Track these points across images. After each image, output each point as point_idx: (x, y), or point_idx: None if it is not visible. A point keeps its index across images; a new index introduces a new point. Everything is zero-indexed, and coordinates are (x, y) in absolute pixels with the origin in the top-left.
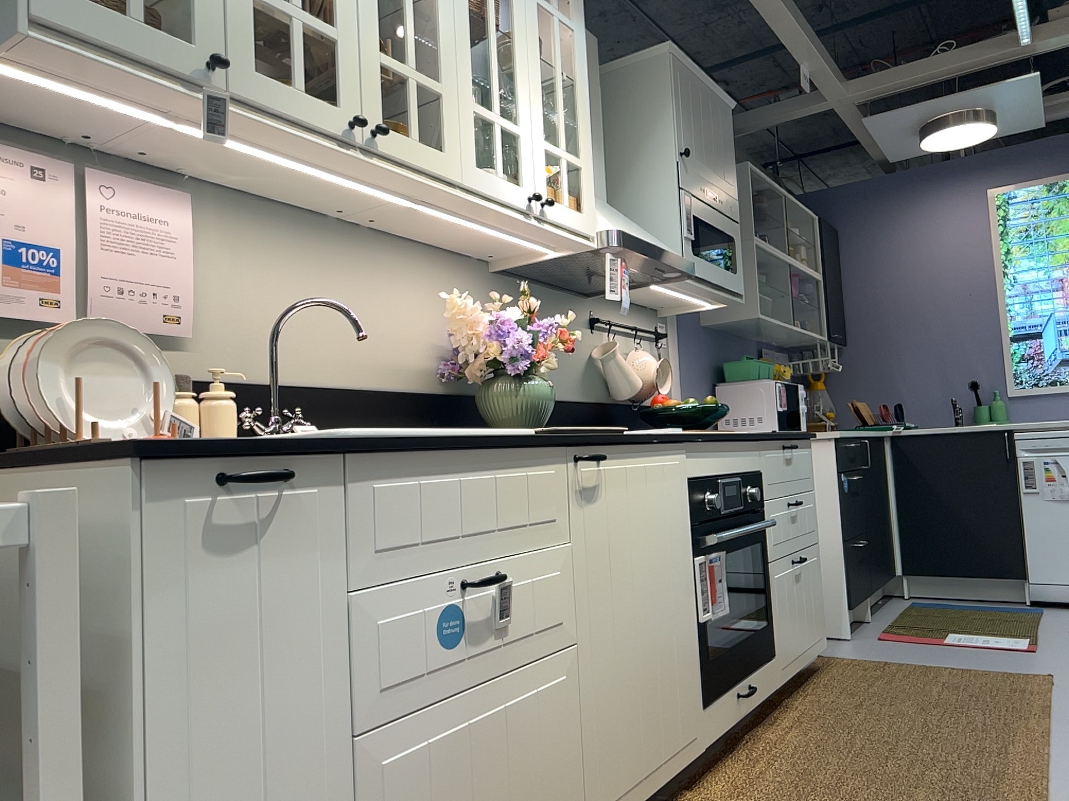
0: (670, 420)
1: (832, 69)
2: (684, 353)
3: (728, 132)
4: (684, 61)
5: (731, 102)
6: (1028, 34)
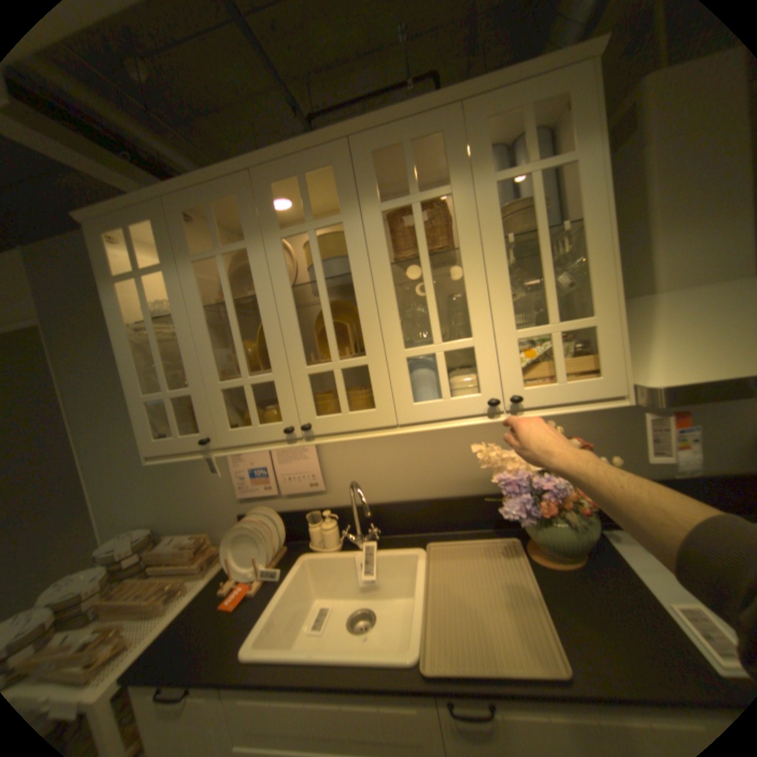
0: None
1: None
2: None
3: None
4: None
5: None
6: None
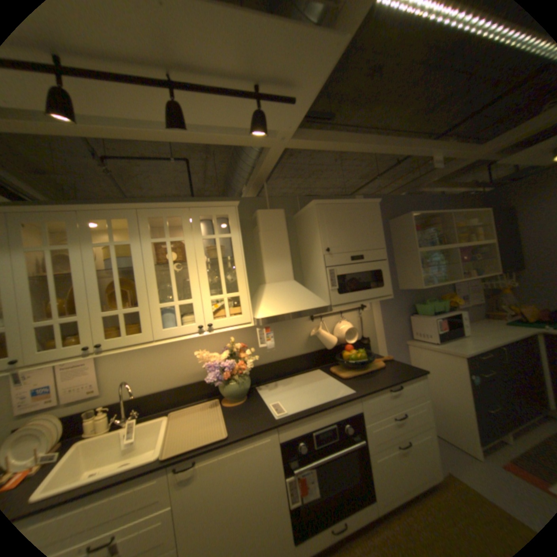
0: (343, 364)
1: (460, 147)
2: (383, 308)
3: (373, 217)
4: (327, 202)
5: (374, 200)
6: None
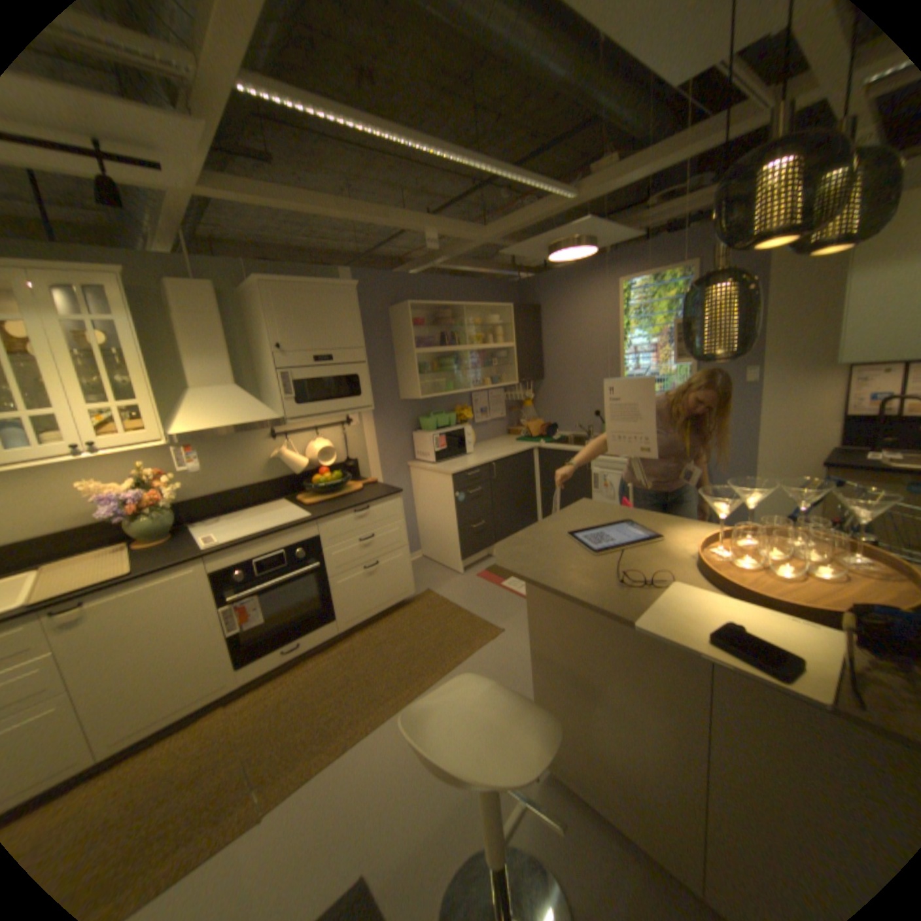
0: (312, 488)
1: (457, 226)
2: (378, 422)
3: (347, 305)
4: (276, 279)
5: (348, 282)
6: (573, 188)
